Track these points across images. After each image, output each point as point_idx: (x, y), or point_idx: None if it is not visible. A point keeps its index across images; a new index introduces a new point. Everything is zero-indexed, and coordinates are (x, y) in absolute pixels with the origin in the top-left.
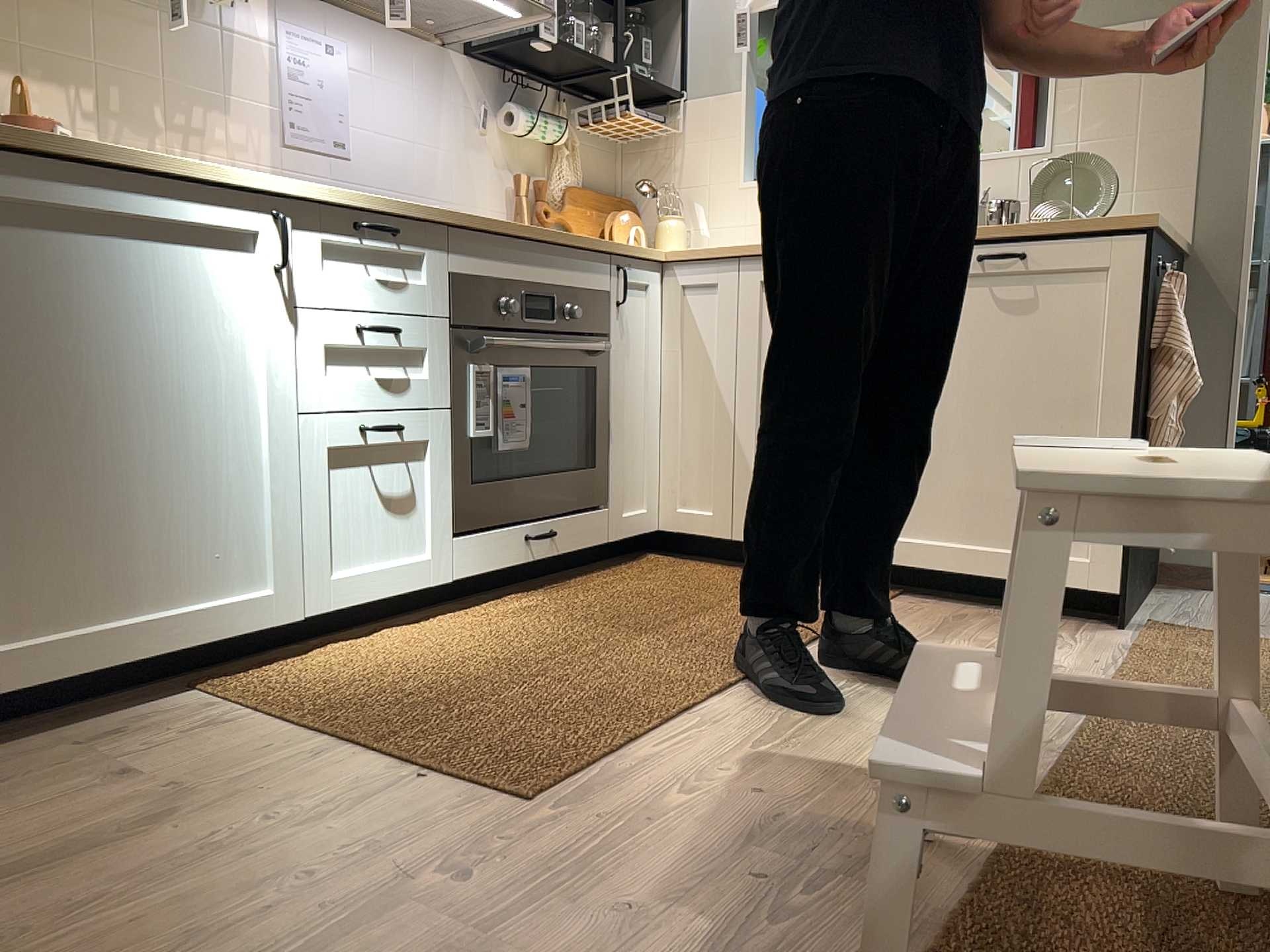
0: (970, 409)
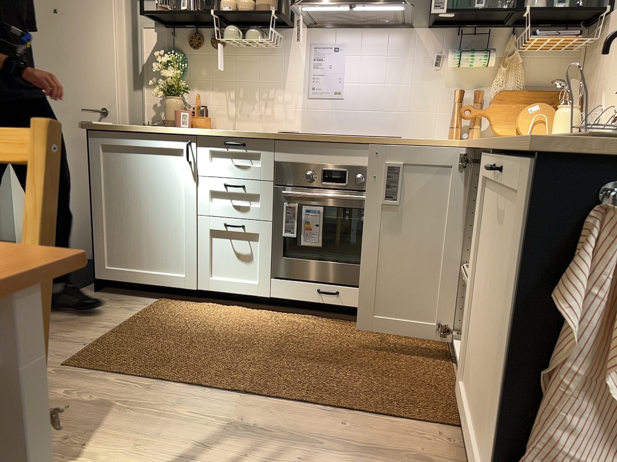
0: (483, 304)
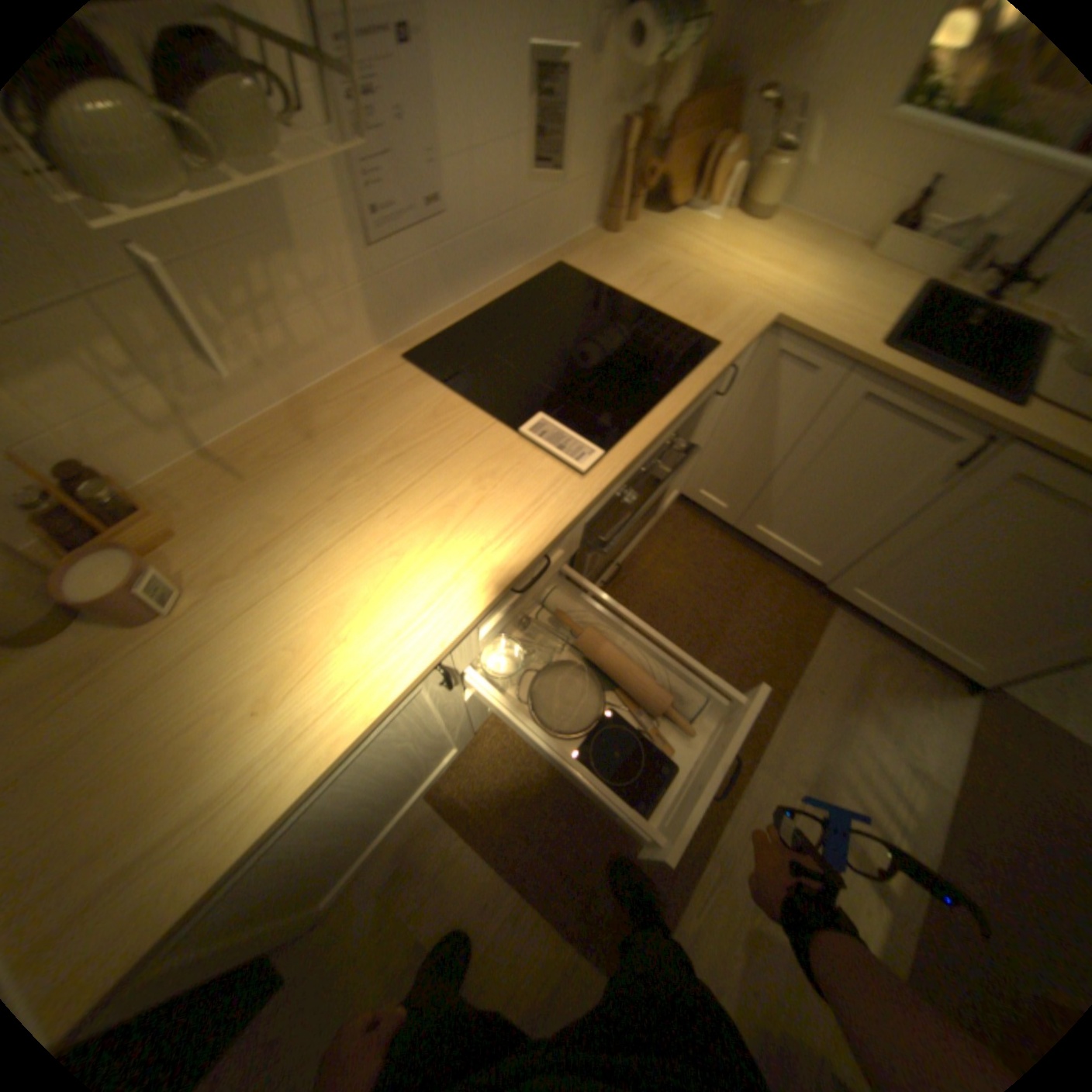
0: (985, 573)
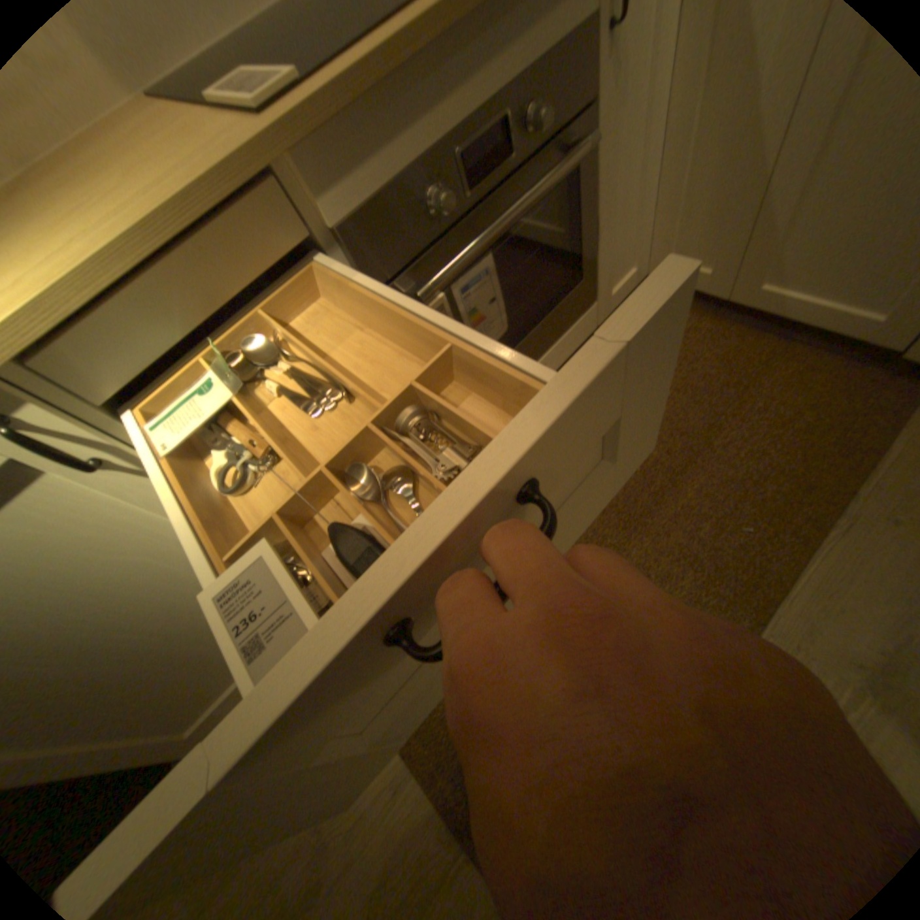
0: None
